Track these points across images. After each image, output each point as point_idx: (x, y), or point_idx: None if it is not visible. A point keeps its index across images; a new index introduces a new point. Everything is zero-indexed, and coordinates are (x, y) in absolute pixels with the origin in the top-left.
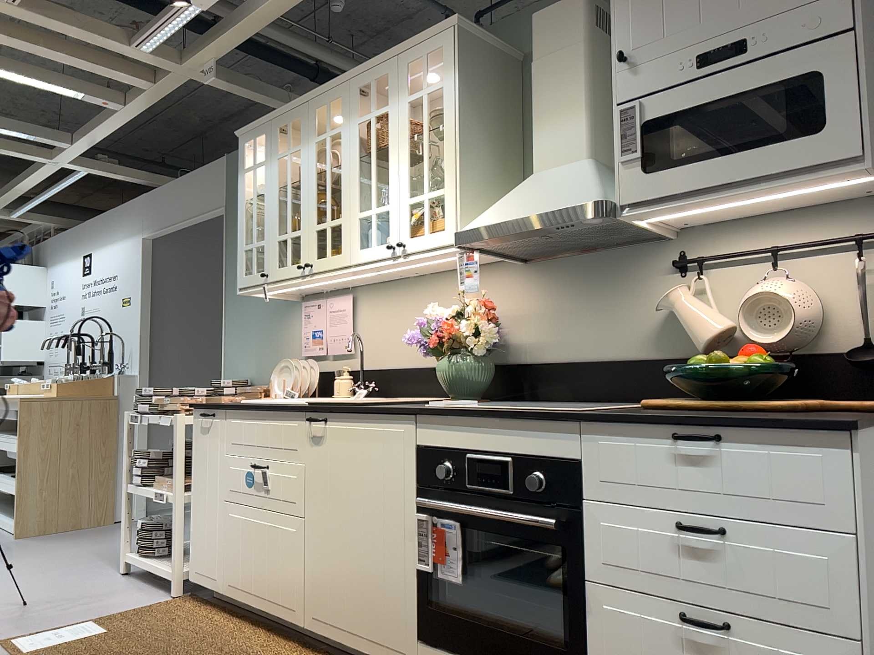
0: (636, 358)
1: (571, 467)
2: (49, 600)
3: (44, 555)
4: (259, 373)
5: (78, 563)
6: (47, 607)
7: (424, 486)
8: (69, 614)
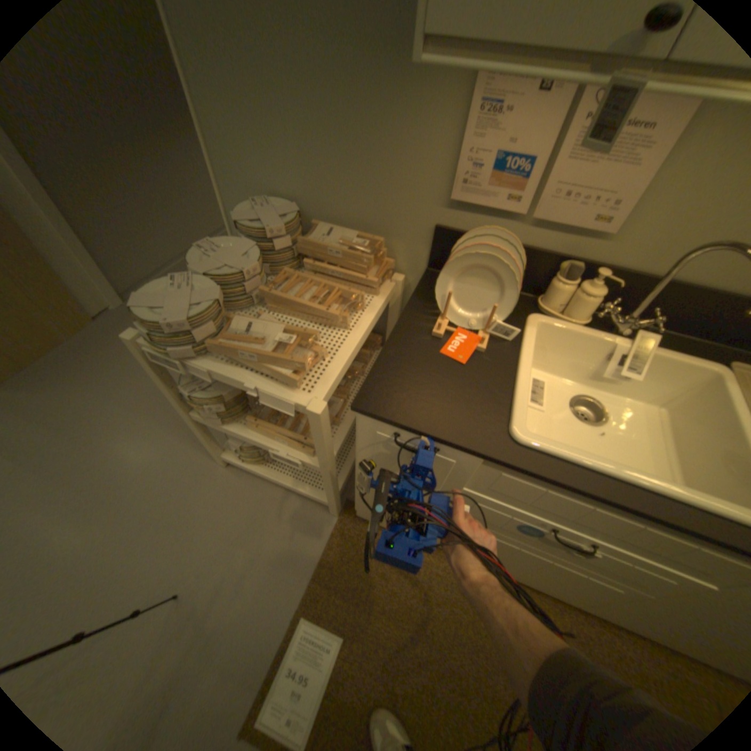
0: None
1: None
2: (196, 573)
3: (76, 438)
4: (313, 194)
5: (142, 451)
6: (212, 595)
7: None
8: (256, 606)
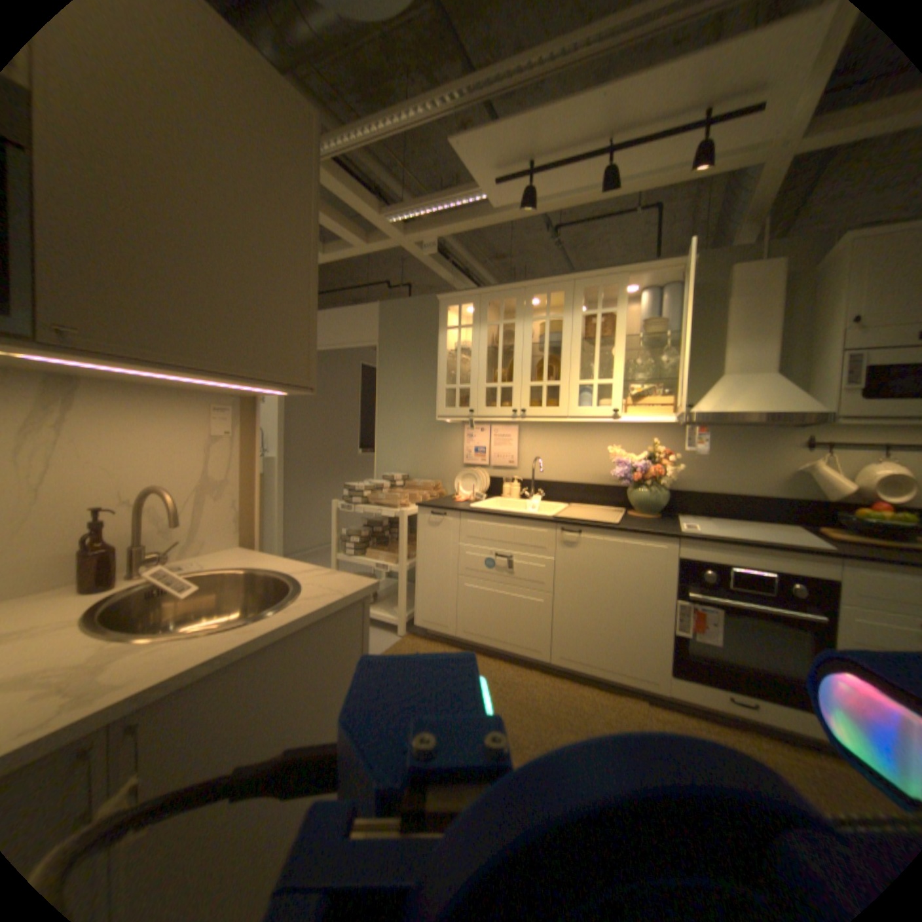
0: (769, 496)
1: (829, 584)
2: None
3: None
4: (414, 470)
5: None
6: None
7: (684, 584)
8: None
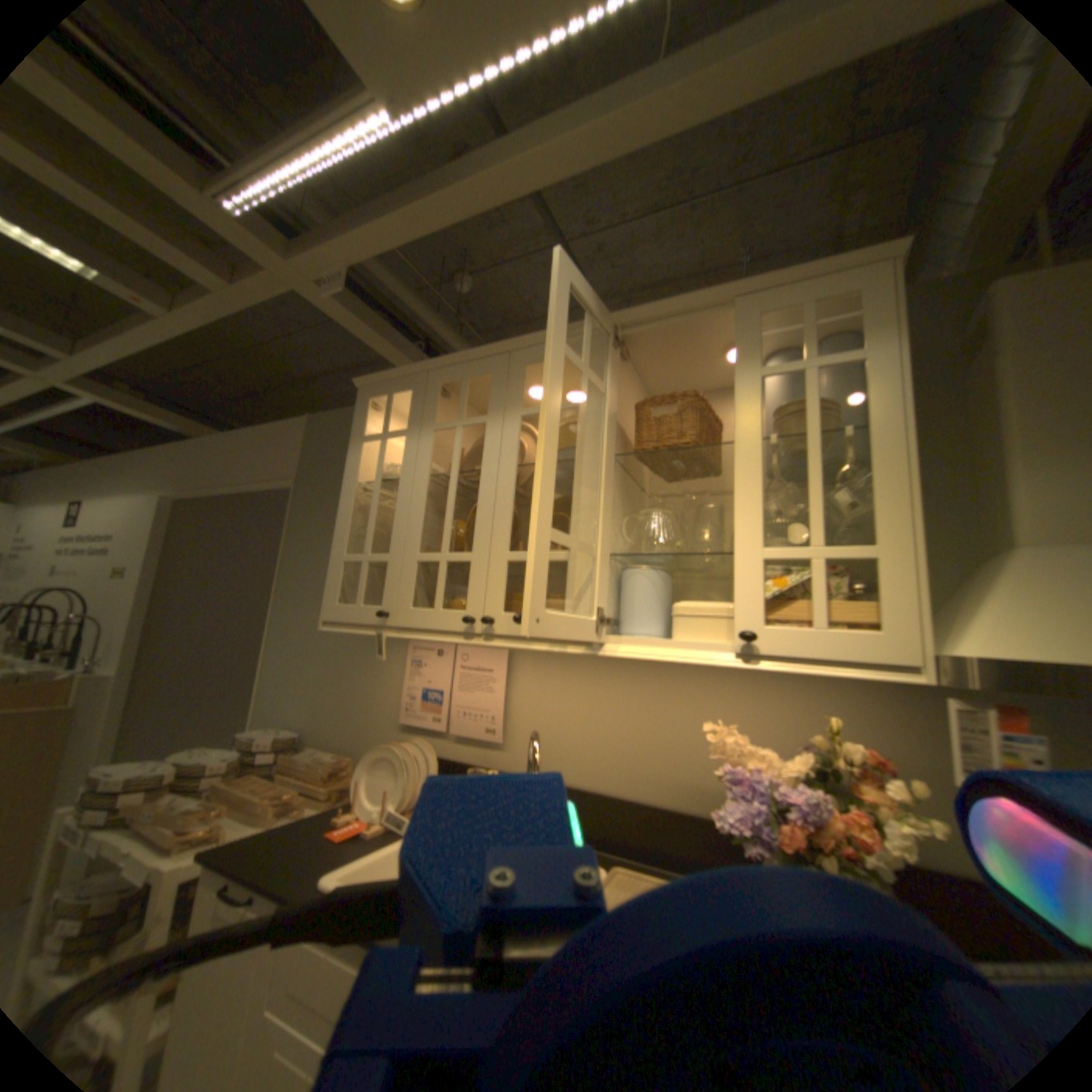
0: None
1: None
2: None
3: None
4: (318, 727)
5: None
6: None
7: None
8: None
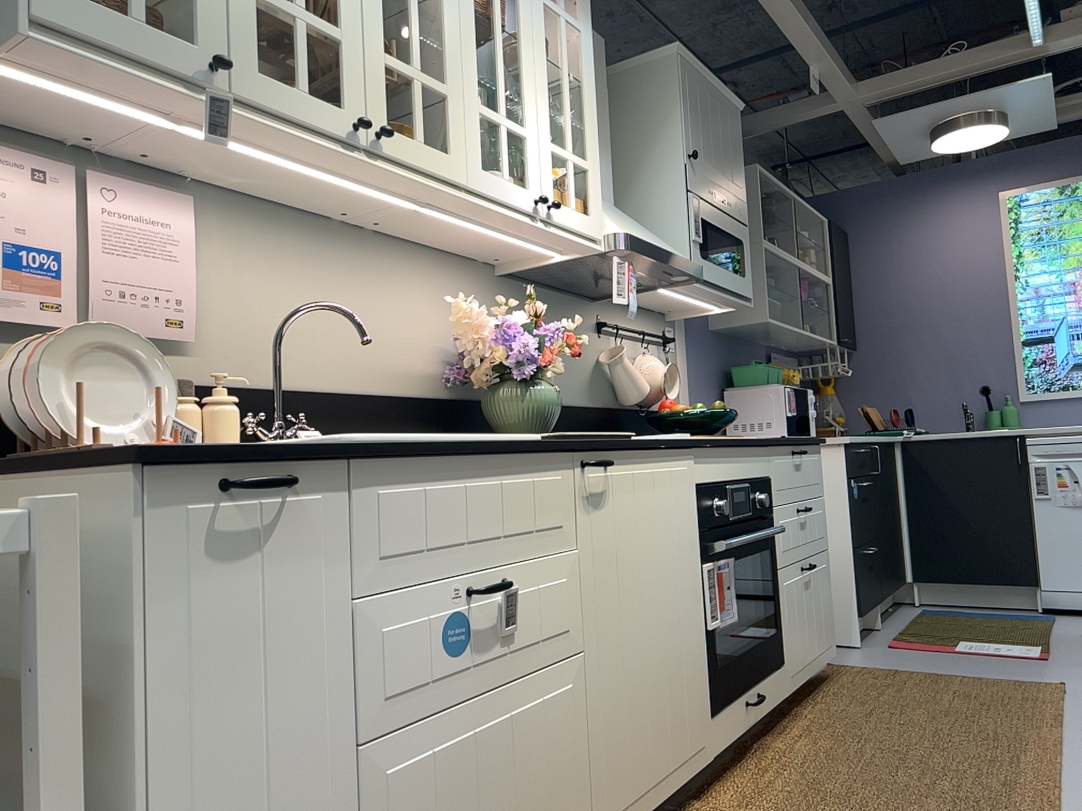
0: (583, 405)
1: (768, 483)
2: None
3: None
4: None
5: None
6: None
7: (704, 531)
8: None
